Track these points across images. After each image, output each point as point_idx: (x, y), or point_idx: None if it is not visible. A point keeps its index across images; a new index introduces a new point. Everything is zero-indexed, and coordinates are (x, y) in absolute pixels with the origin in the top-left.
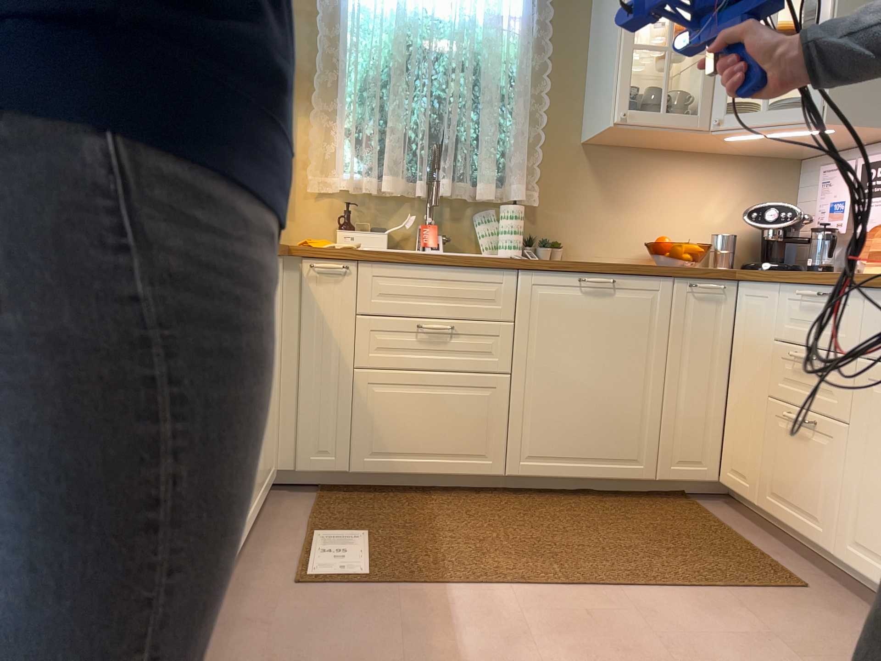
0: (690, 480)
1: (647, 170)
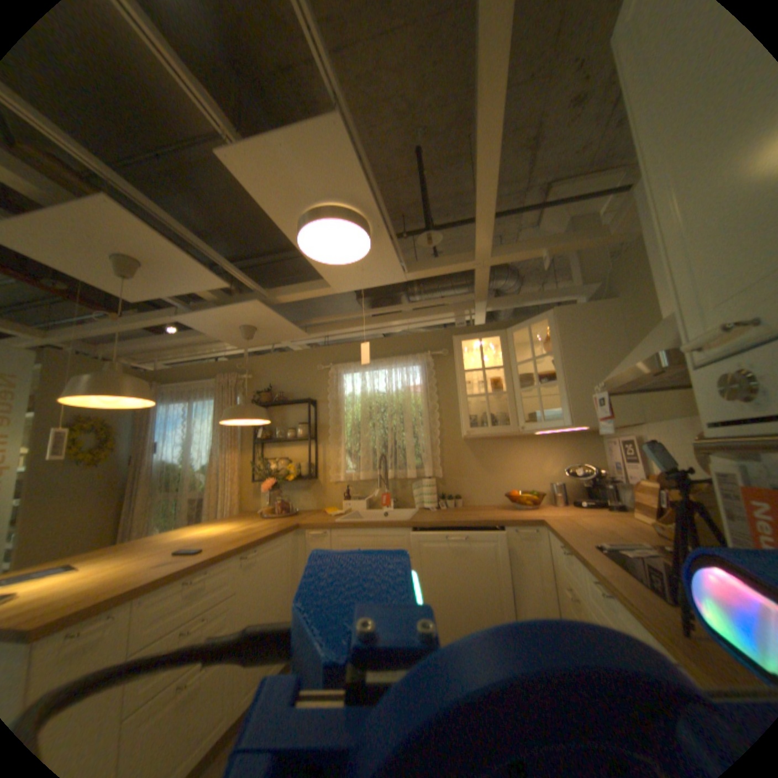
0: None
1: (503, 450)
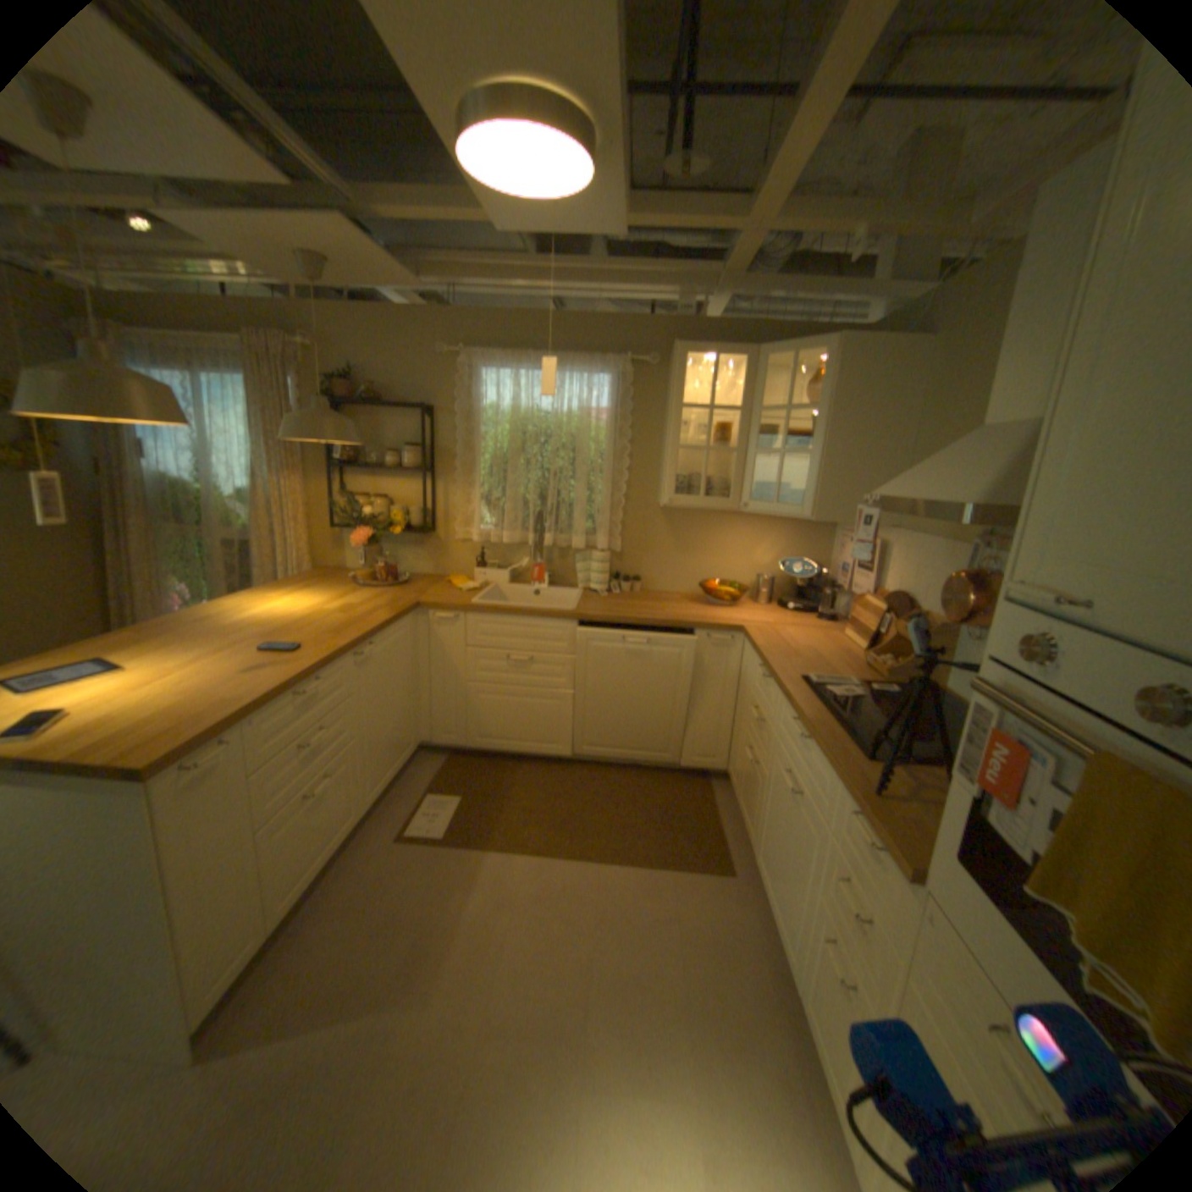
0: (705, 770)
1: (708, 525)
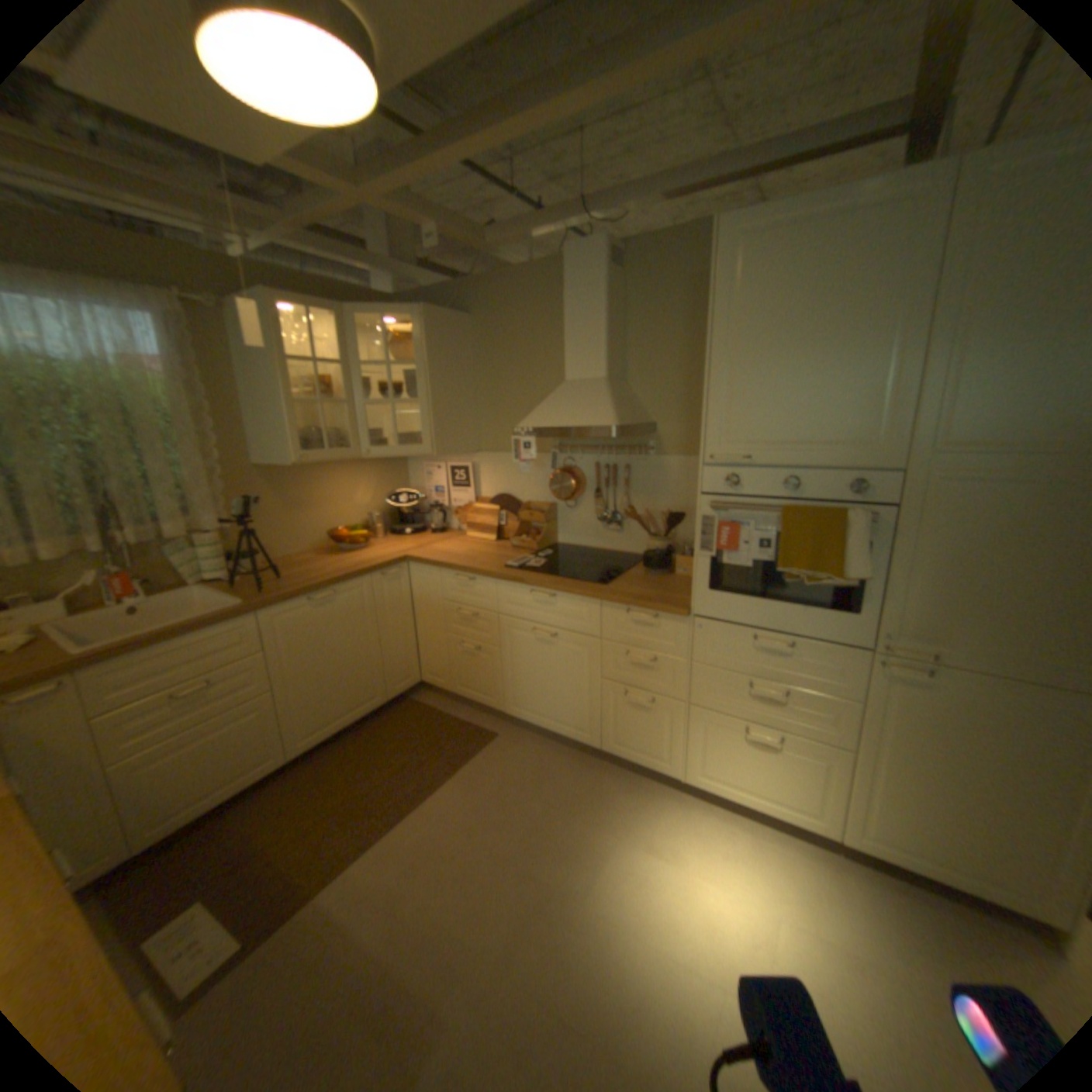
0: (405, 690)
1: (307, 478)
